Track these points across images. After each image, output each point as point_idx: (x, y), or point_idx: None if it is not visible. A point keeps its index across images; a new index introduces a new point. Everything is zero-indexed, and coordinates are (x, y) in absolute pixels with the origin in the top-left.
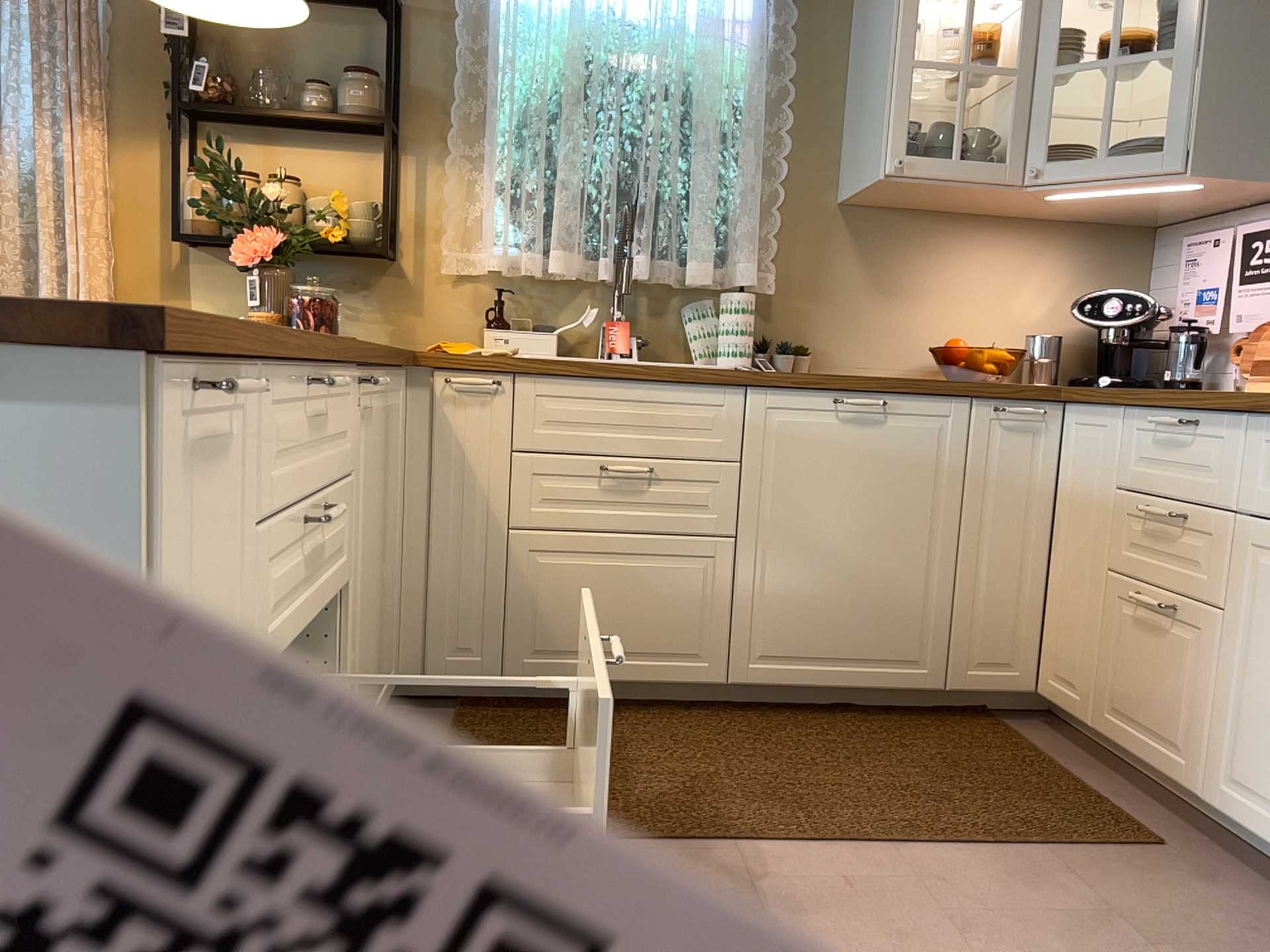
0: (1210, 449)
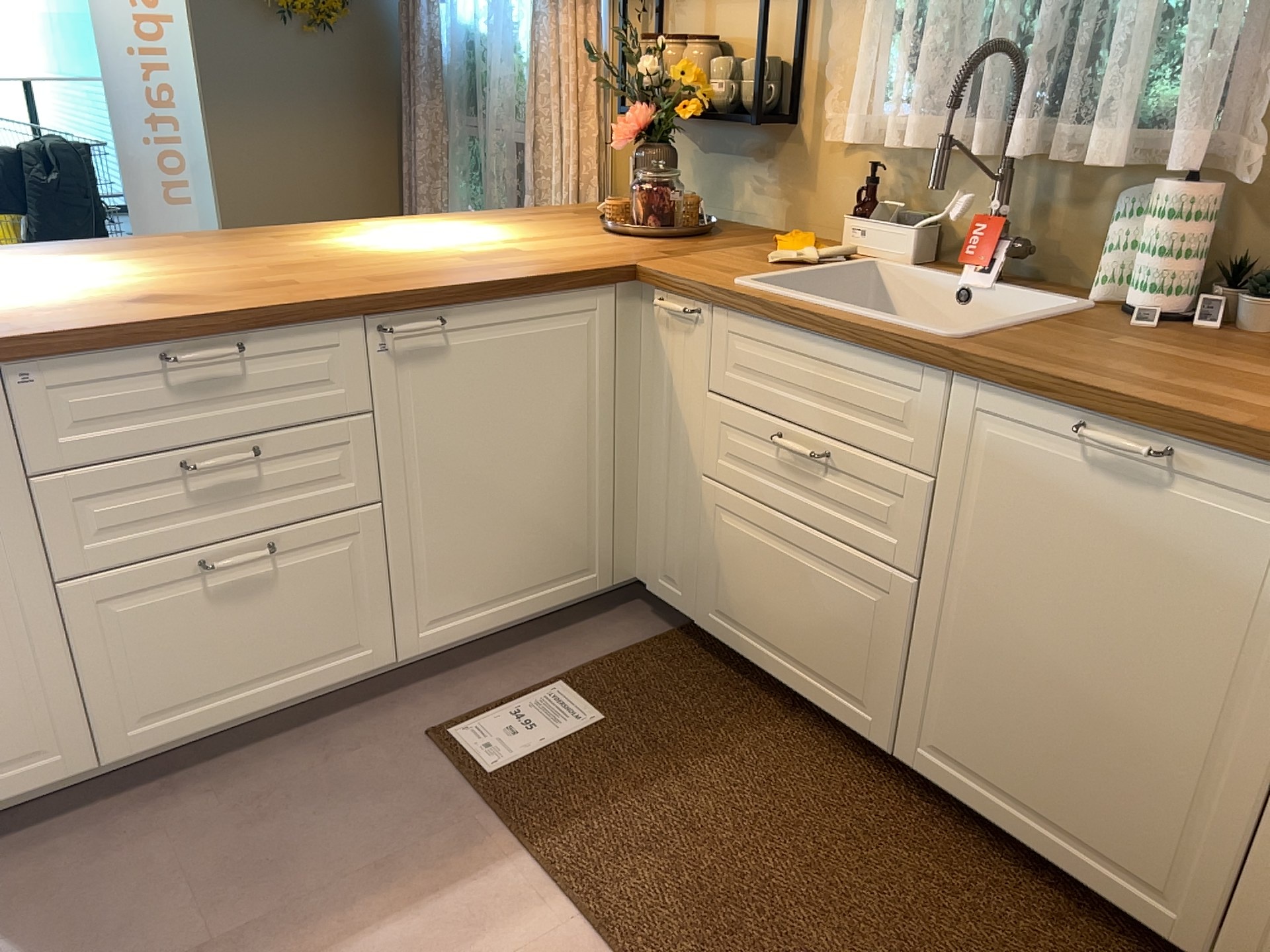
0: None
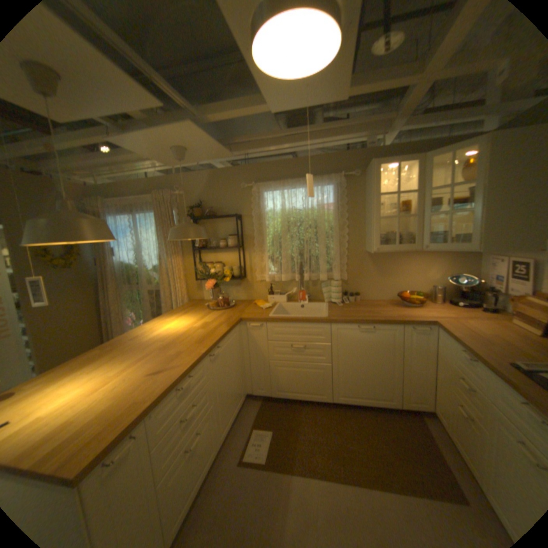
0: (482, 373)
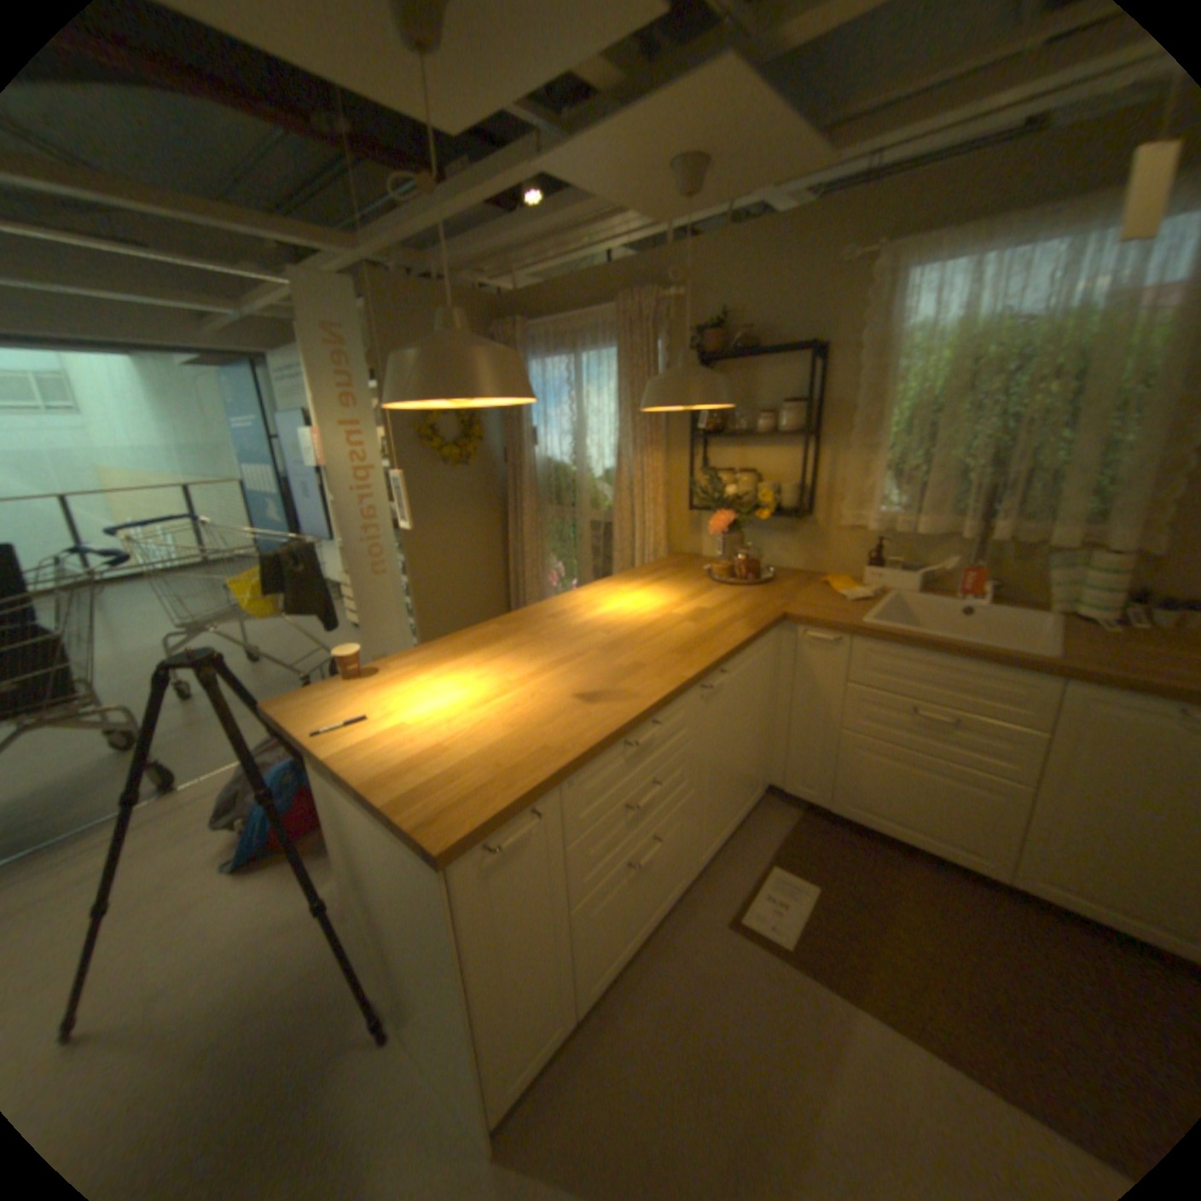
0: None
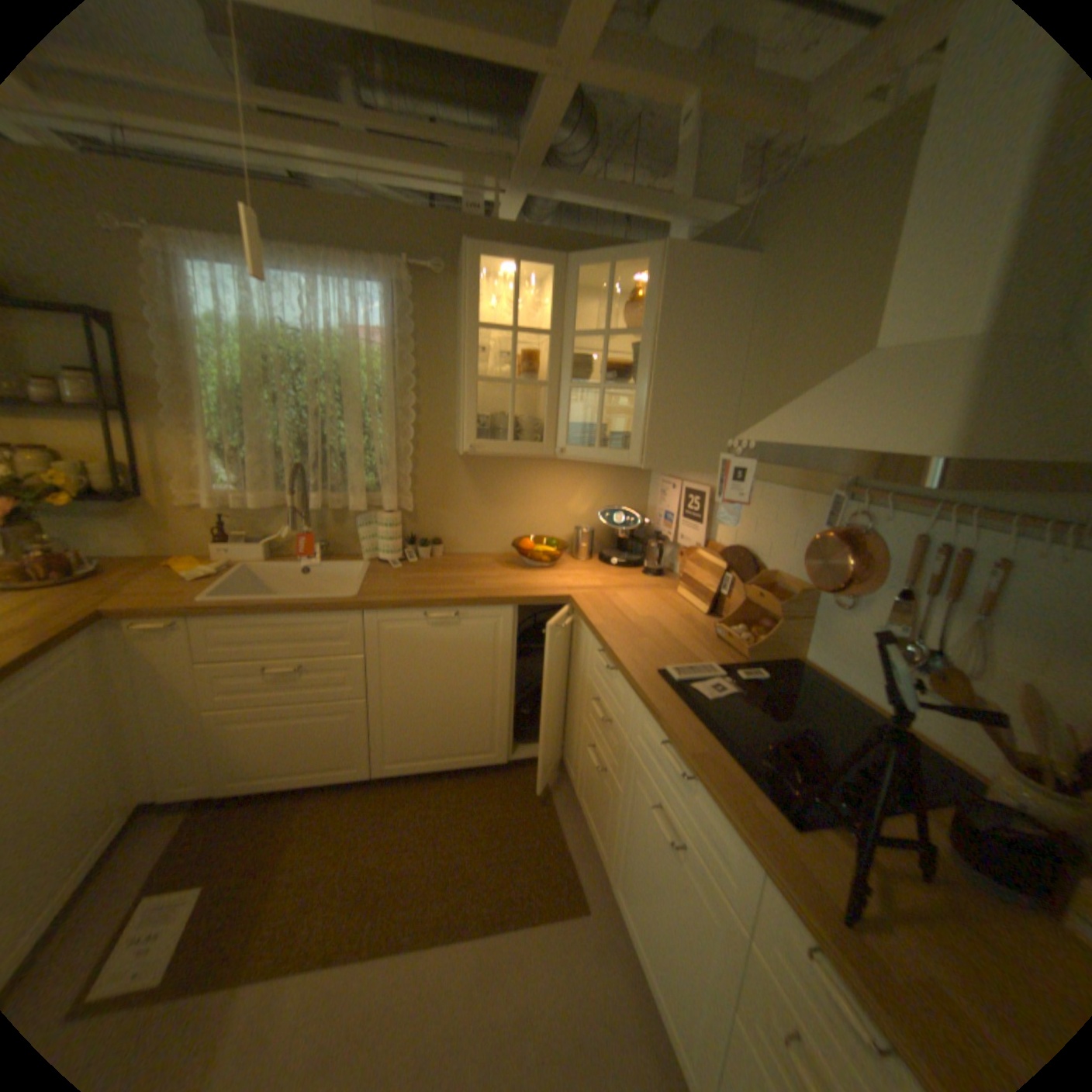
0: (621, 690)
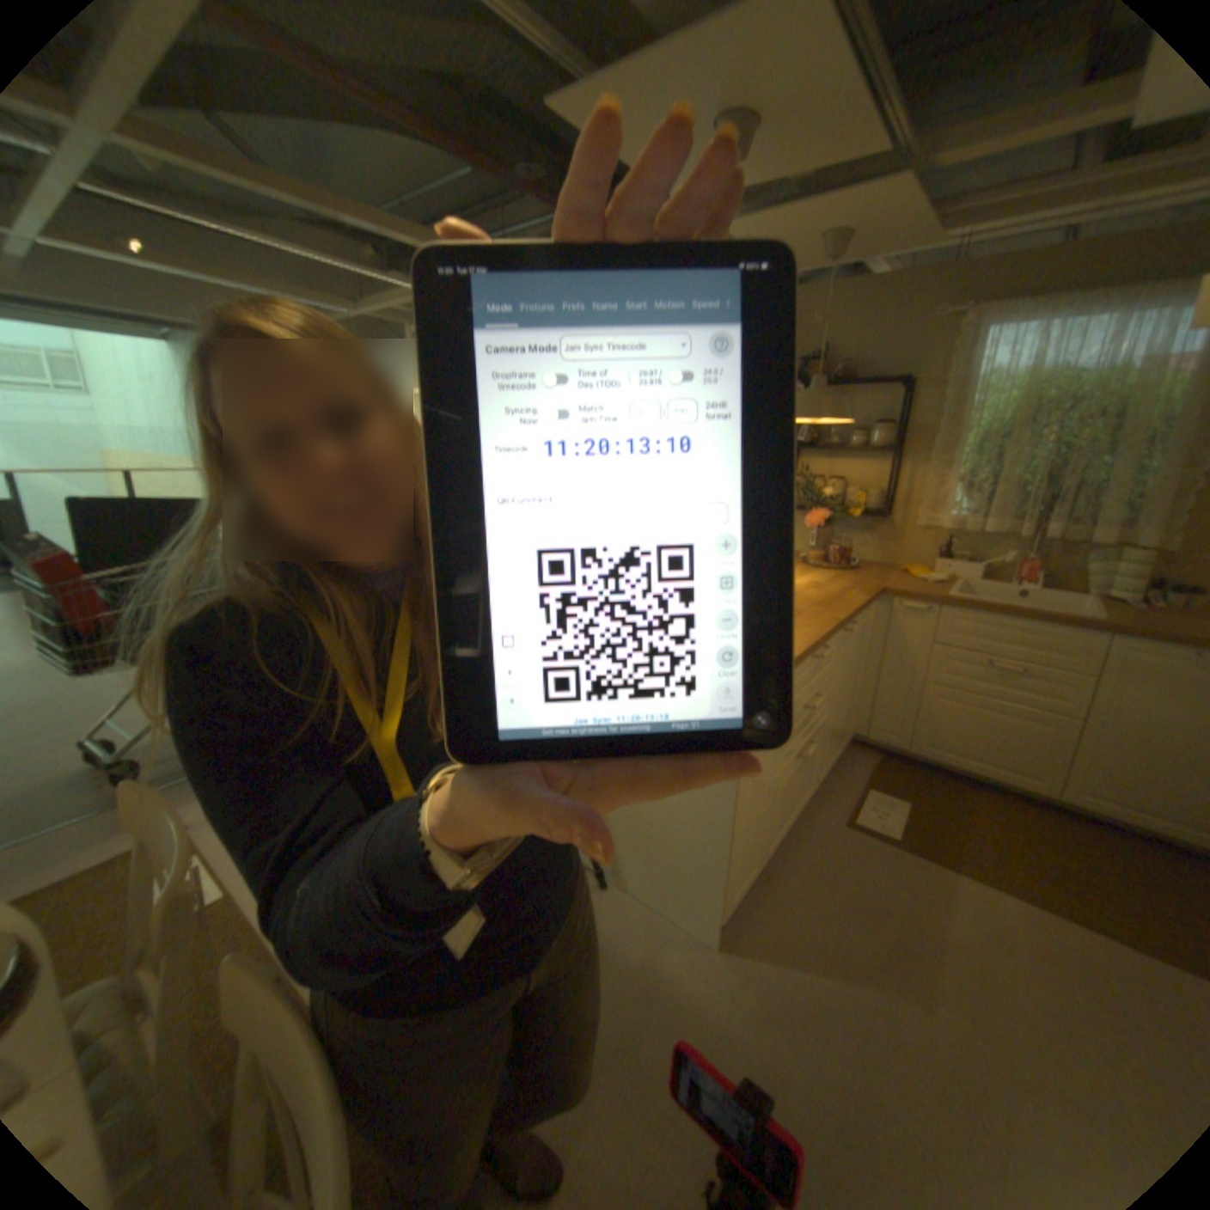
0: None
